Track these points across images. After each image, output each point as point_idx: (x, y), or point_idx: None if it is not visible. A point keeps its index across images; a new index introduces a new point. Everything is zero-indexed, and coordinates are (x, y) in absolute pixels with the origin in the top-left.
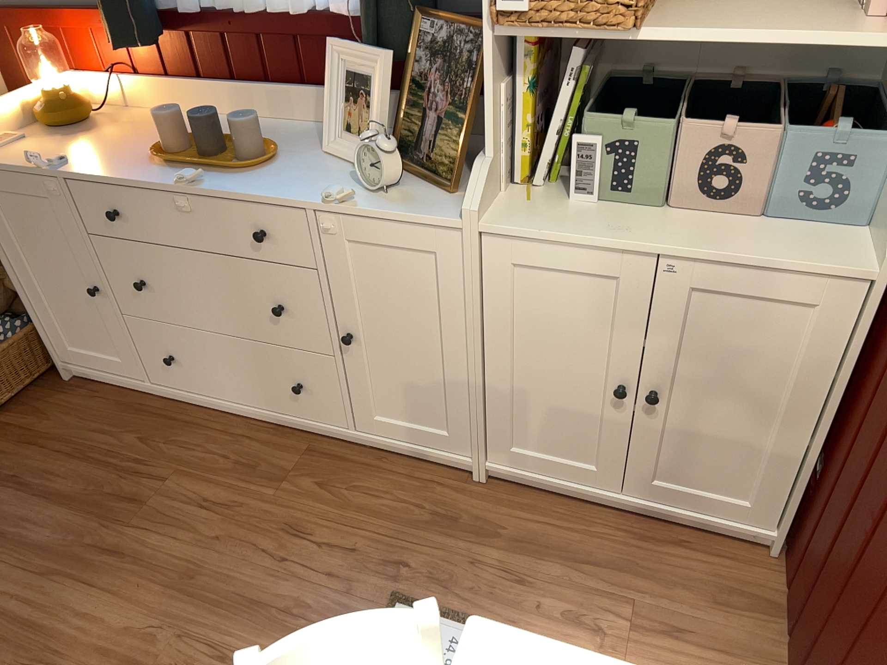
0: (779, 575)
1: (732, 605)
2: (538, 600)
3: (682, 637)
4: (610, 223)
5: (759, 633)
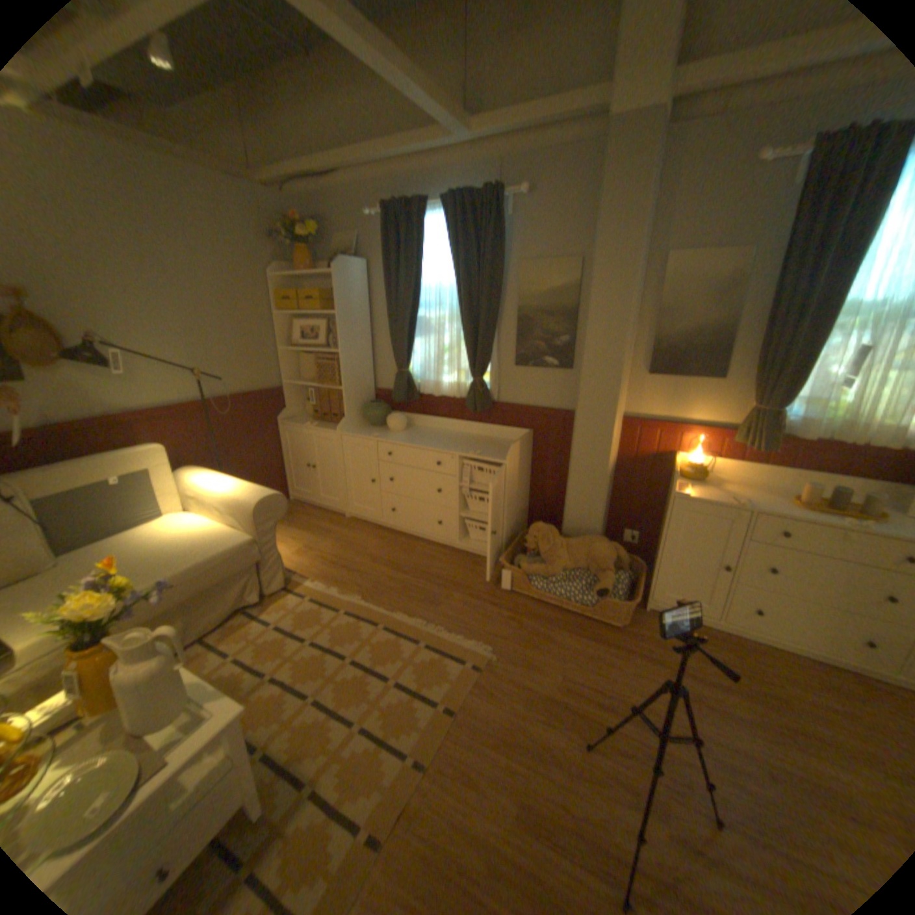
0: None
1: None
2: None
3: None
4: None
5: None
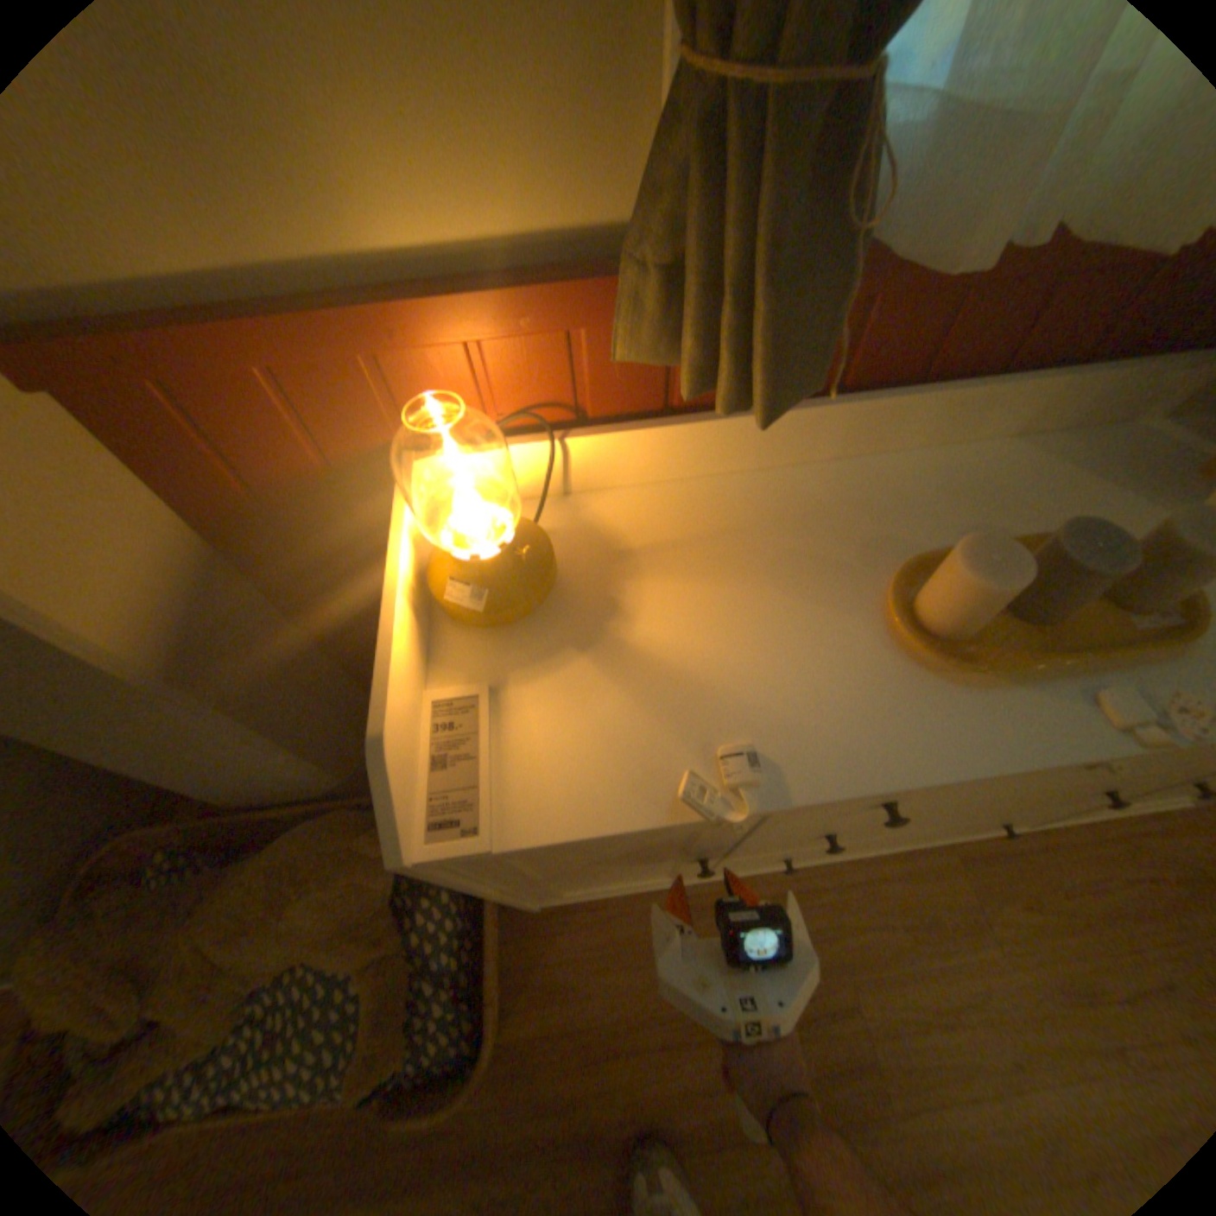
0: None
1: None
2: None
3: None
4: None
5: None
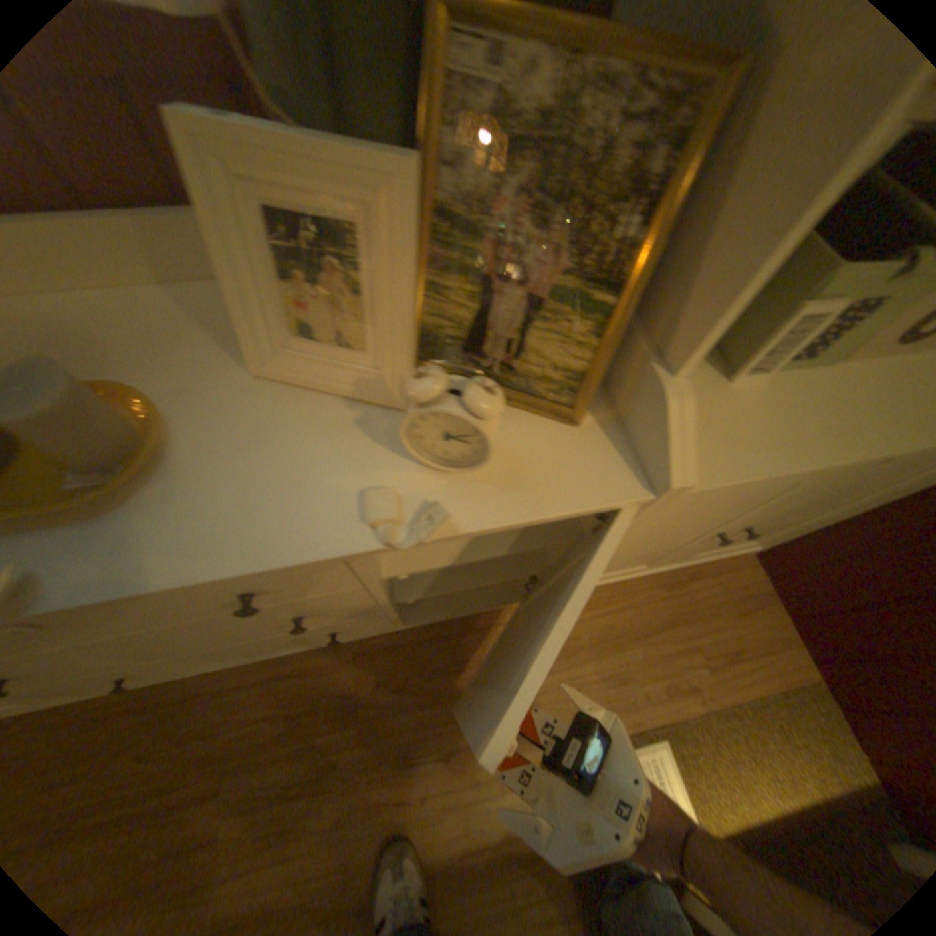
0: (765, 574)
1: (756, 617)
2: (648, 698)
3: (746, 665)
4: (819, 415)
5: (781, 631)
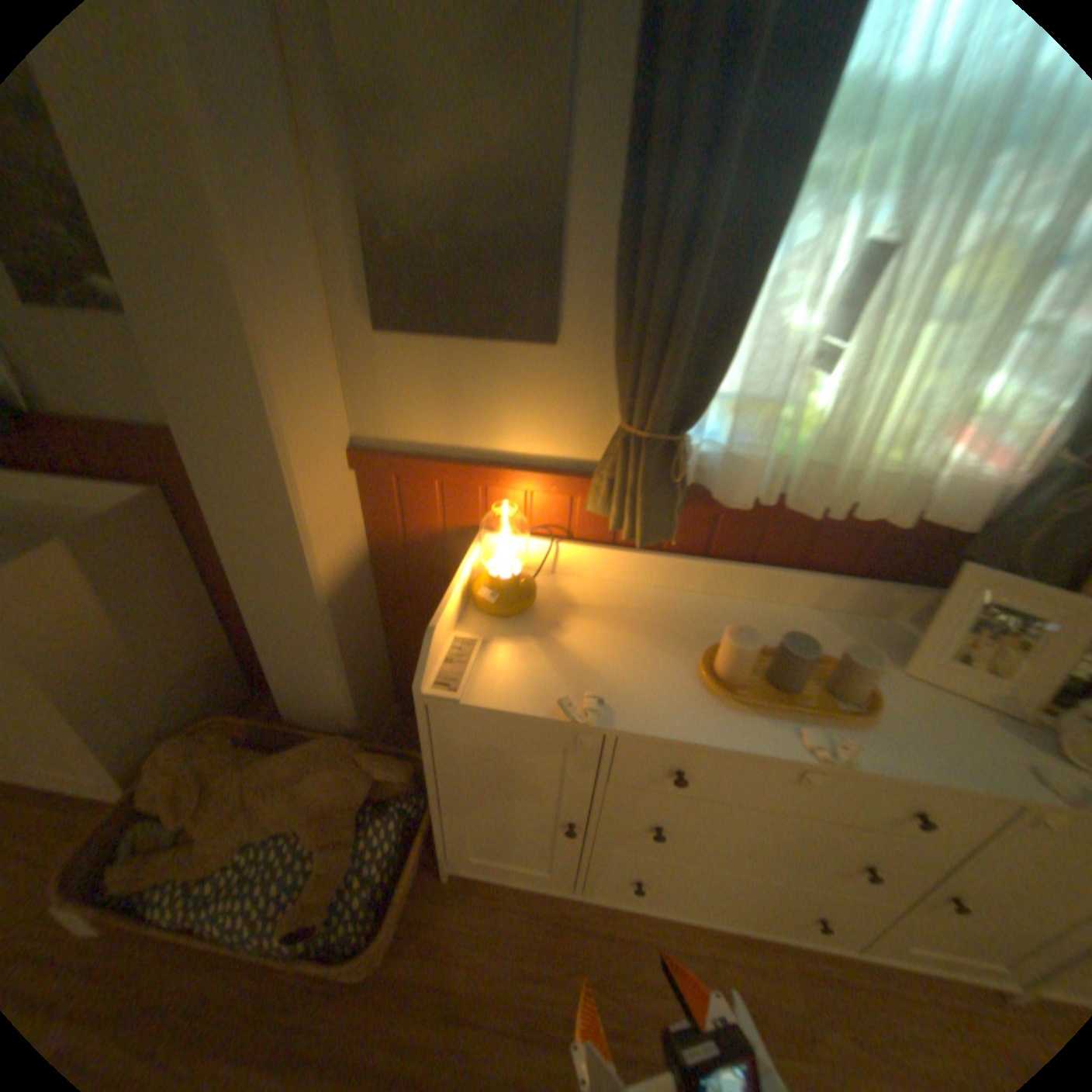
0: None
1: None
2: None
3: None
4: None
5: None
